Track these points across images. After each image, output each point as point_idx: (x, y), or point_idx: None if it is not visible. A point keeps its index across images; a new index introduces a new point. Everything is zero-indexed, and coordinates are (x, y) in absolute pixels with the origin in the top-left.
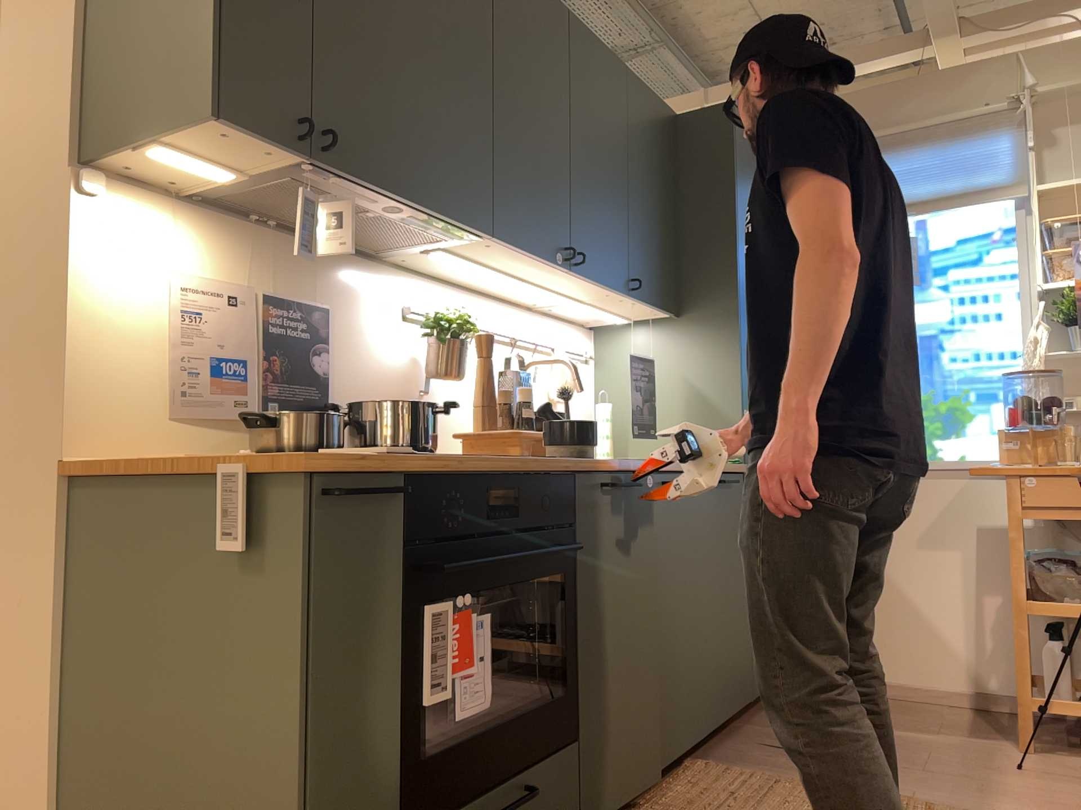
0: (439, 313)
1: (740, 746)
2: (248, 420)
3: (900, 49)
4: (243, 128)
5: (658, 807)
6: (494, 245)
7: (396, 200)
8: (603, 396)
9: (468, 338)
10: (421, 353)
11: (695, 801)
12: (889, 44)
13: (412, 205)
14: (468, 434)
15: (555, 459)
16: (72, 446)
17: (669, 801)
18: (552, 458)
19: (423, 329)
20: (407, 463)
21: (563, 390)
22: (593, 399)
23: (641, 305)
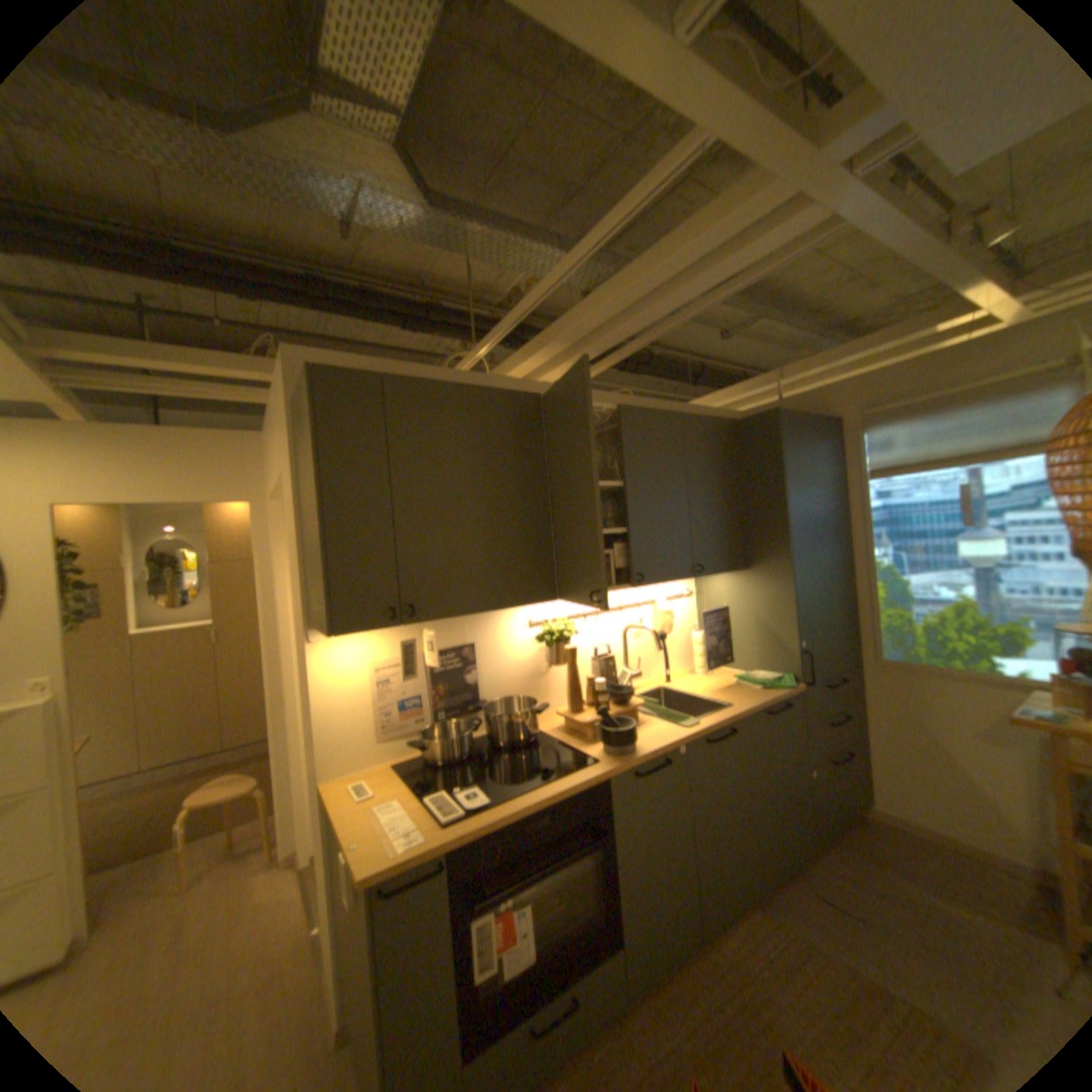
0: (549, 624)
1: (799, 897)
2: (420, 736)
3: (951, 313)
4: (351, 631)
5: (710, 964)
6: (565, 597)
7: (474, 613)
8: (695, 626)
9: (572, 633)
10: (543, 646)
11: (739, 964)
12: (940, 310)
13: (487, 611)
14: (562, 716)
15: (595, 766)
16: (321, 778)
17: (720, 959)
18: (595, 764)
19: (538, 638)
20: (445, 849)
21: (660, 632)
22: (691, 624)
23: (711, 574)
